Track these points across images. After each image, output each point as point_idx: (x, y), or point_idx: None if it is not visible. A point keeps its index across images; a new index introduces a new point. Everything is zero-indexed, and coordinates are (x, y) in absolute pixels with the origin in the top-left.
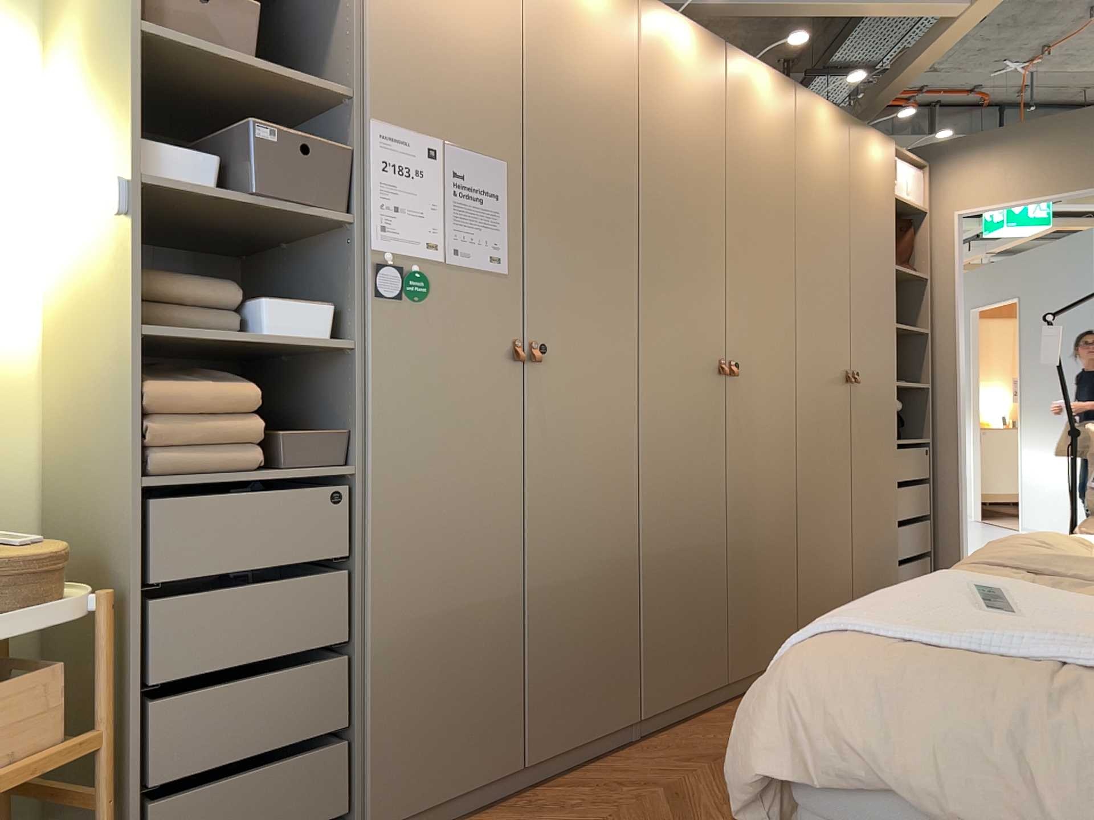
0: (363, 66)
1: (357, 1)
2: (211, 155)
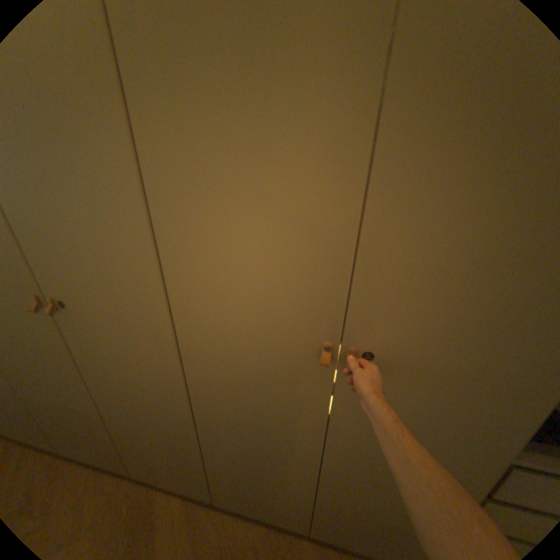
0: None
1: None
2: None
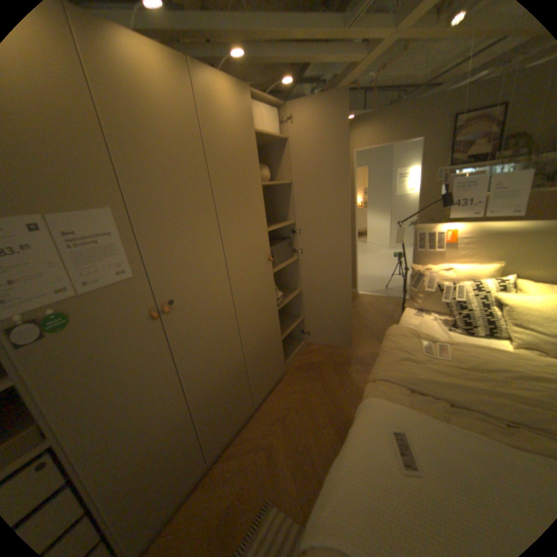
0: None
1: None
2: None
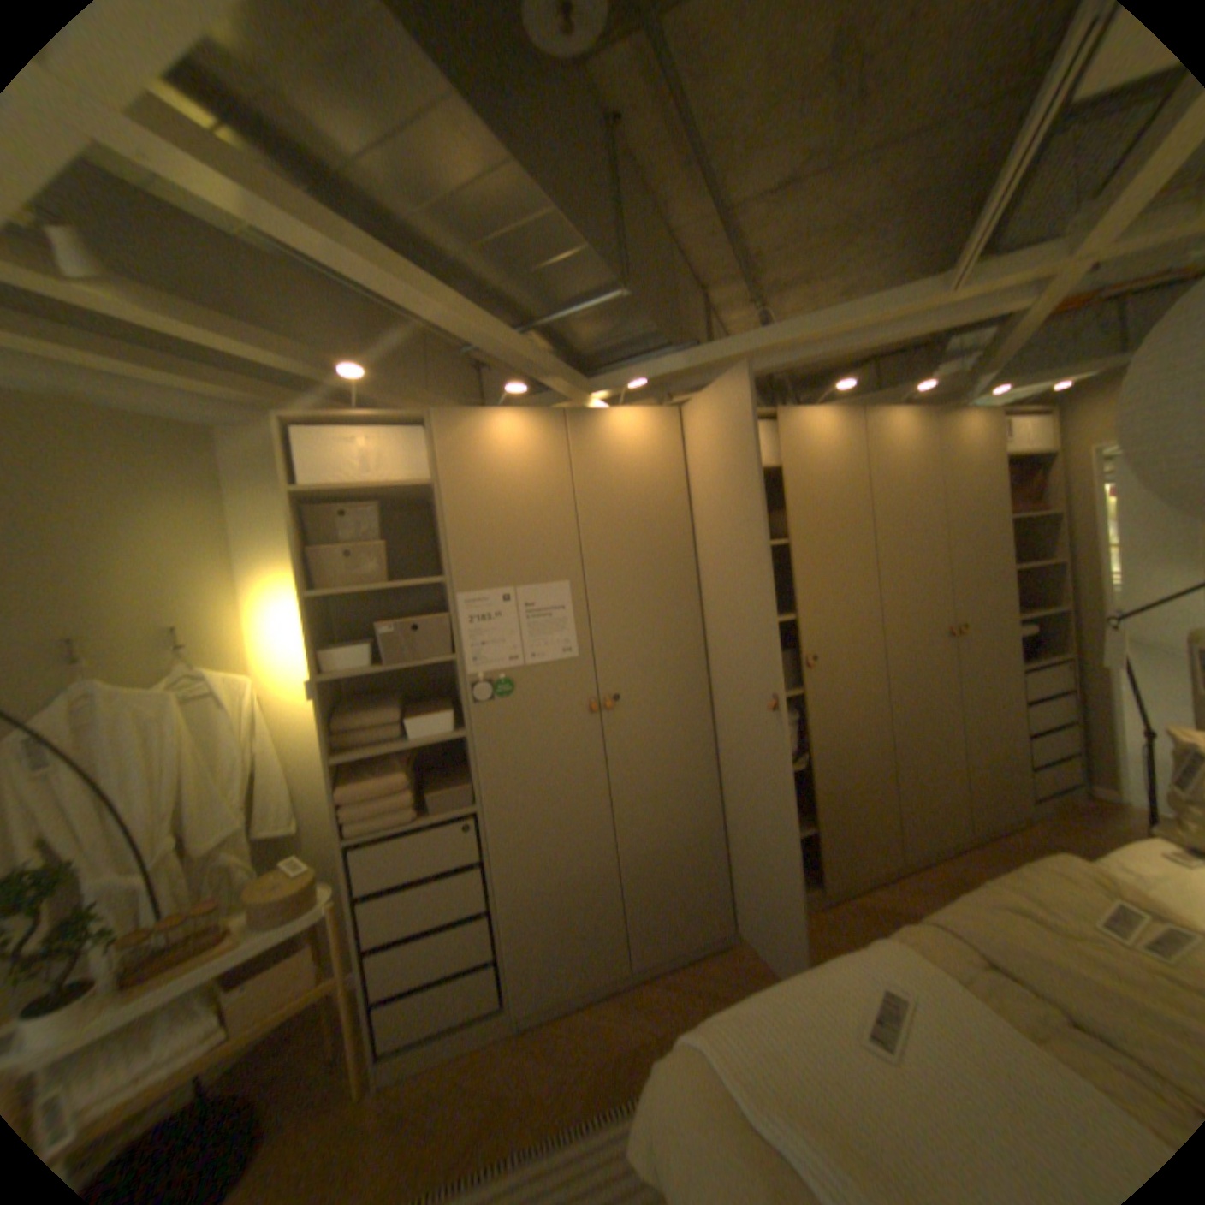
0: (449, 560)
1: (441, 520)
2: (362, 647)
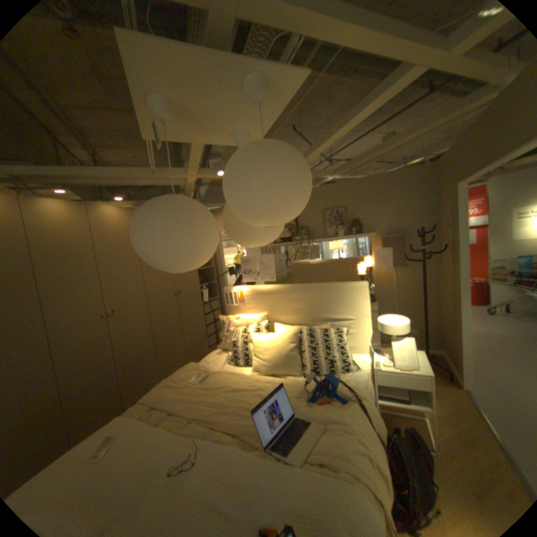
0: None
1: None
2: None
